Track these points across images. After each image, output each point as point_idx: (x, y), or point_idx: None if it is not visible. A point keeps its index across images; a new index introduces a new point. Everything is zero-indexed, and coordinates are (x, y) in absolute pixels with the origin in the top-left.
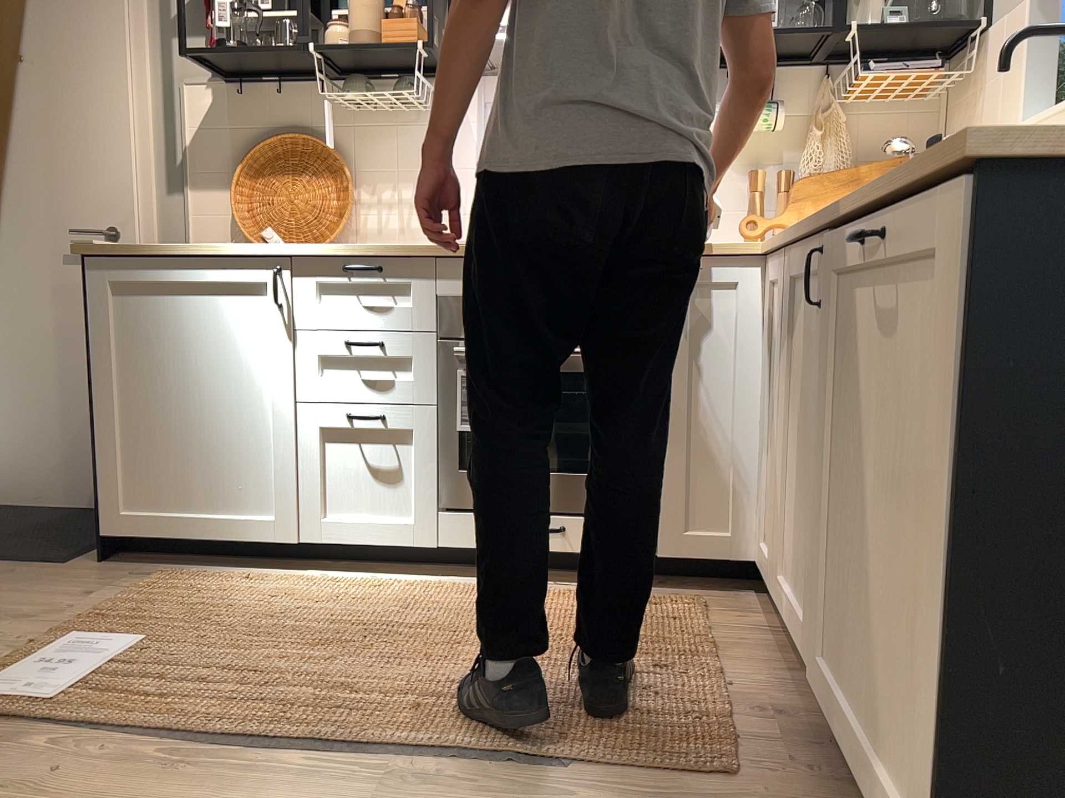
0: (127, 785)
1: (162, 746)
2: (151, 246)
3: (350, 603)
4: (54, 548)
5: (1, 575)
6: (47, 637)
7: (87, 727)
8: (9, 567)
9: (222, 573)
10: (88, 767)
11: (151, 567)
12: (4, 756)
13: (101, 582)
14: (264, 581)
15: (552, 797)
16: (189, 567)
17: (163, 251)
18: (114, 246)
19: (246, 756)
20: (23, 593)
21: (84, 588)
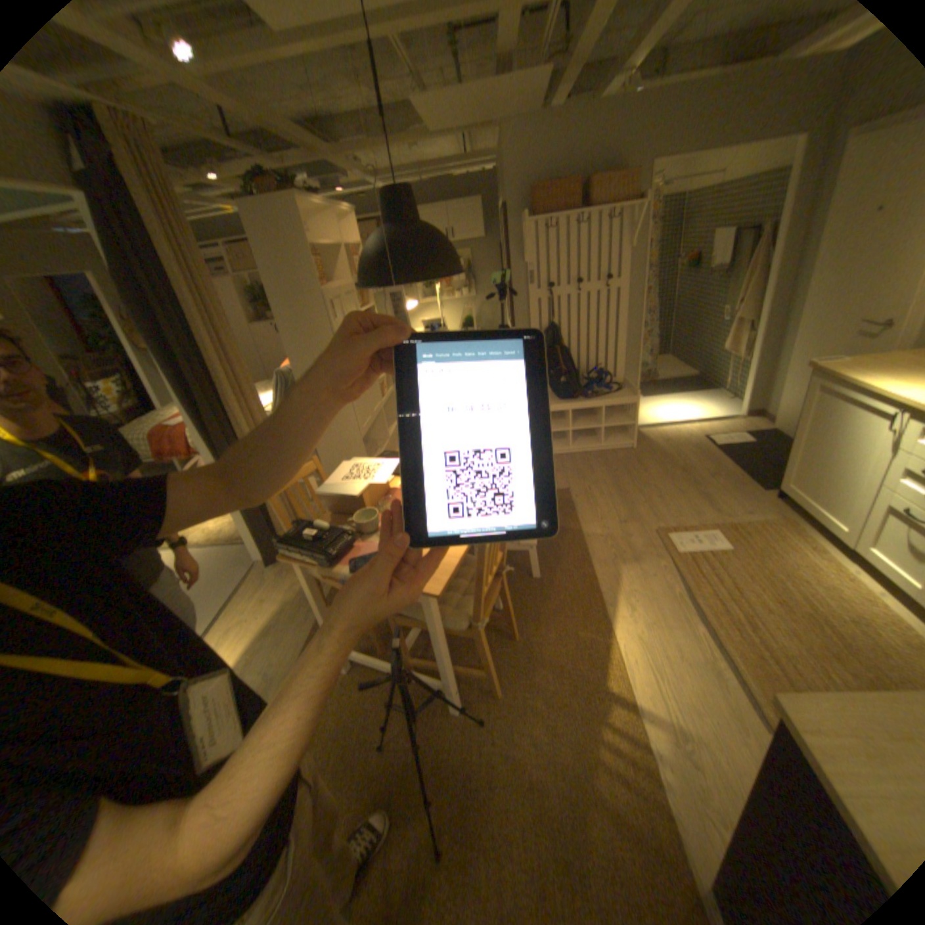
0: (662, 592)
1: (684, 589)
2: (839, 374)
3: (835, 596)
4: (772, 479)
5: (738, 483)
6: (711, 525)
7: (677, 567)
8: (746, 481)
9: (809, 537)
10: (663, 579)
11: (791, 513)
12: (654, 559)
13: (762, 509)
14: (819, 555)
15: (744, 724)
16: (805, 523)
17: (843, 379)
18: (829, 365)
19: (695, 614)
20: (733, 498)
21: (752, 508)
